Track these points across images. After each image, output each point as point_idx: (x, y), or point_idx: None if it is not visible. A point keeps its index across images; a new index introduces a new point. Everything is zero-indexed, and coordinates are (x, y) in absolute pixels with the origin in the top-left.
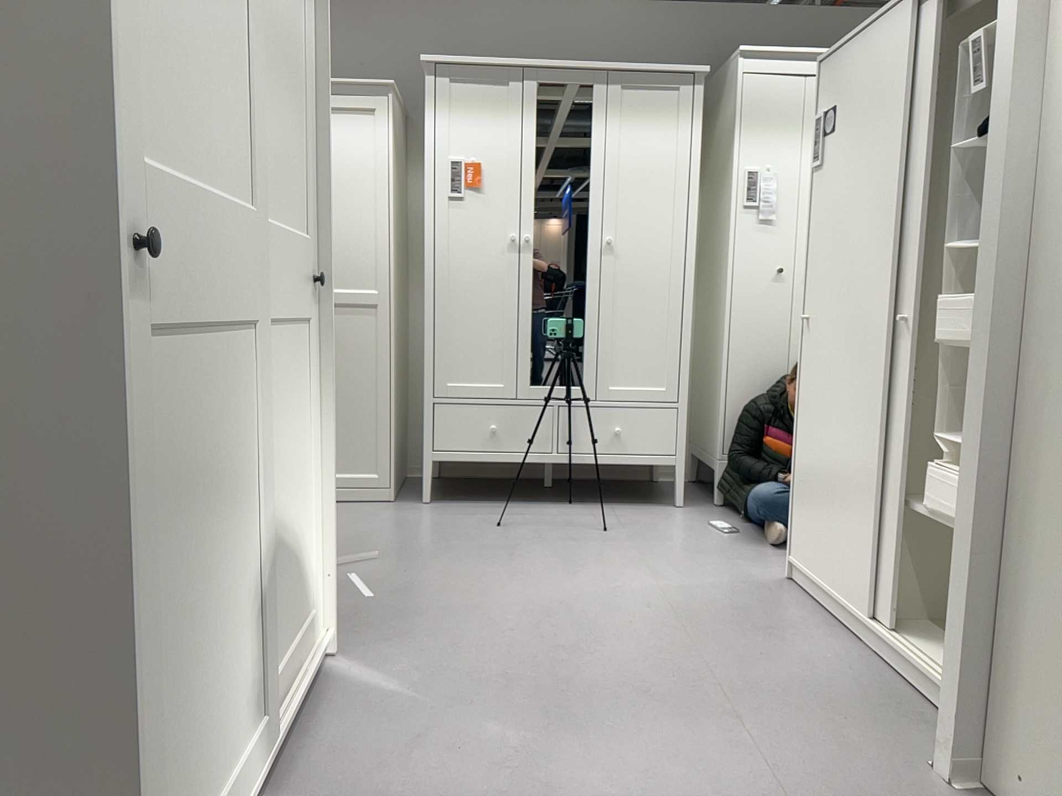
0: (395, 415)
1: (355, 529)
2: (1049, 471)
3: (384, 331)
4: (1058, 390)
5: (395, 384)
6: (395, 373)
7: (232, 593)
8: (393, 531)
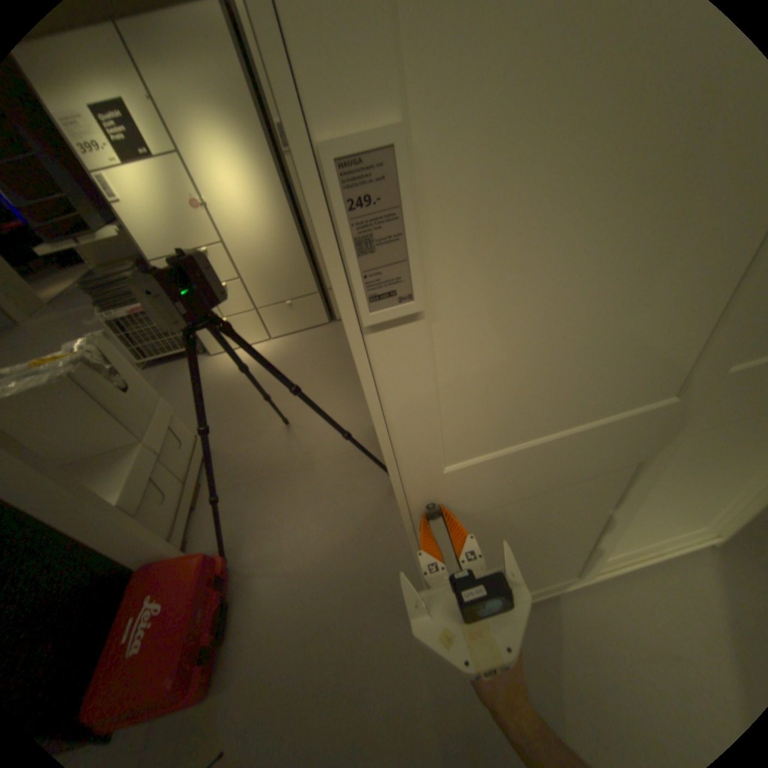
0: None
1: None
2: None
3: None
4: None
5: None
6: None
7: (564, 555)
8: None
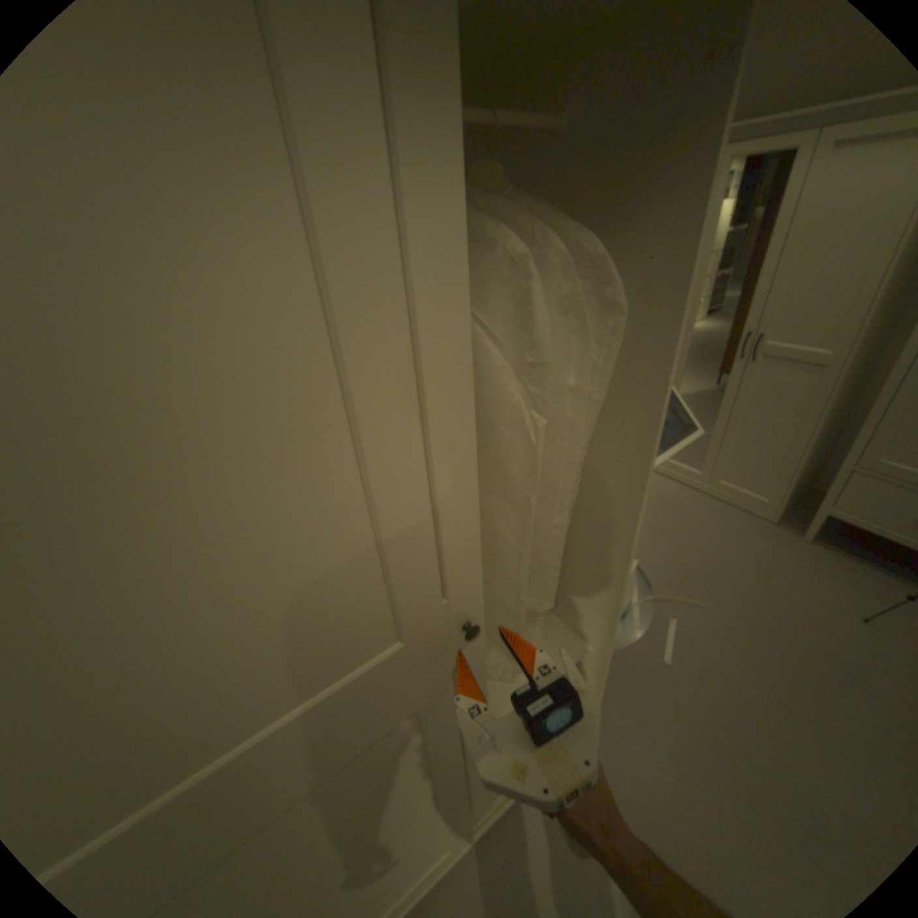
0: (809, 460)
1: (718, 552)
2: None
3: (823, 392)
4: None
5: (820, 436)
6: (824, 427)
7: (396, 845)
8: (749, 571)
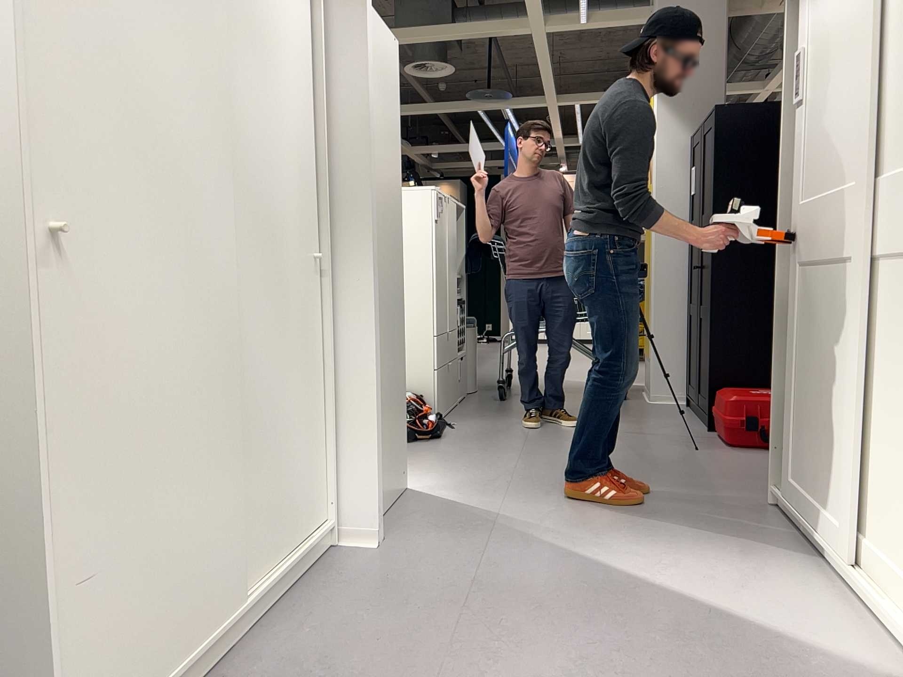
0: None
1: None
2: (369, 335)
3: None
4: (368, 292)
5: None
6: None
7: (813, 404)
8: None
